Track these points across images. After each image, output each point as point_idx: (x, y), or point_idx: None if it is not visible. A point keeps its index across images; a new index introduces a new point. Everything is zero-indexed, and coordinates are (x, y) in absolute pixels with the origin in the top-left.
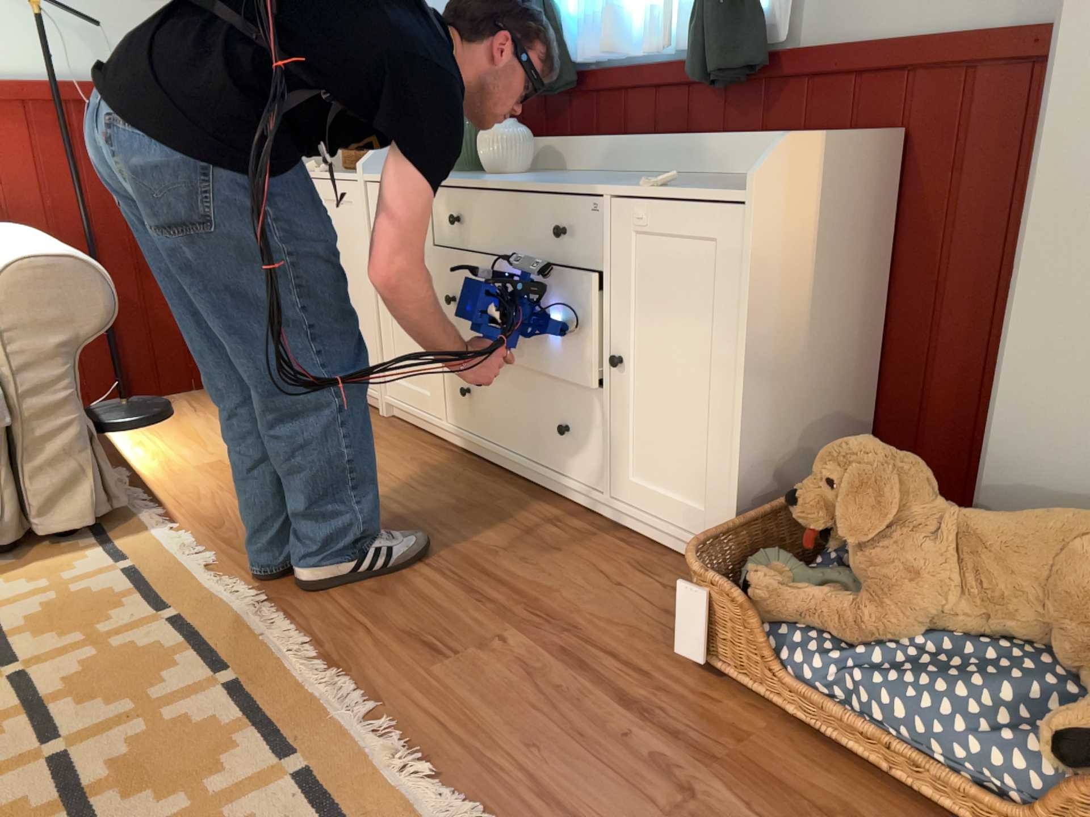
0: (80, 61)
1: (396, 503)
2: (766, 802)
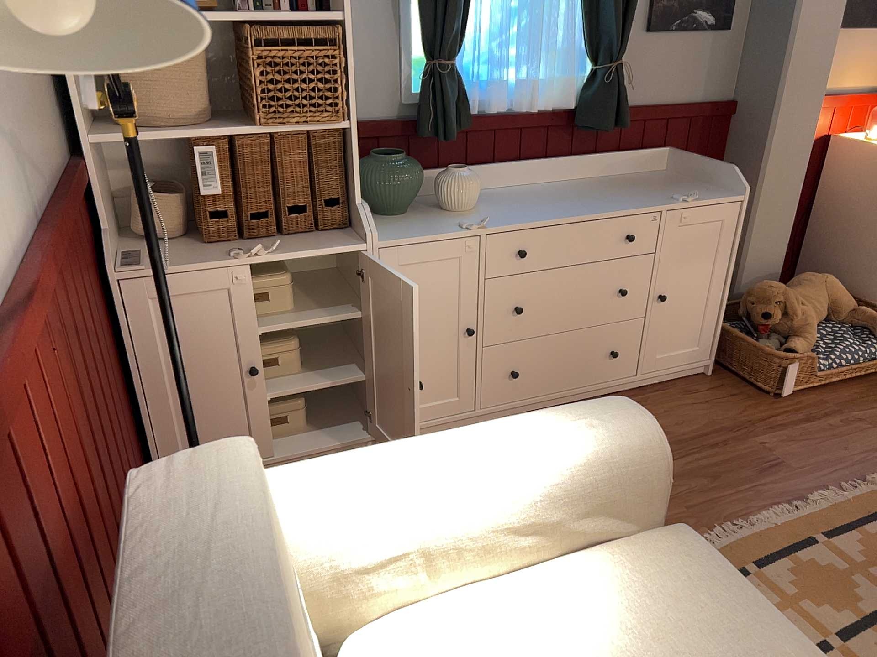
0: (14, 193)
1: None
2: (861, 407)
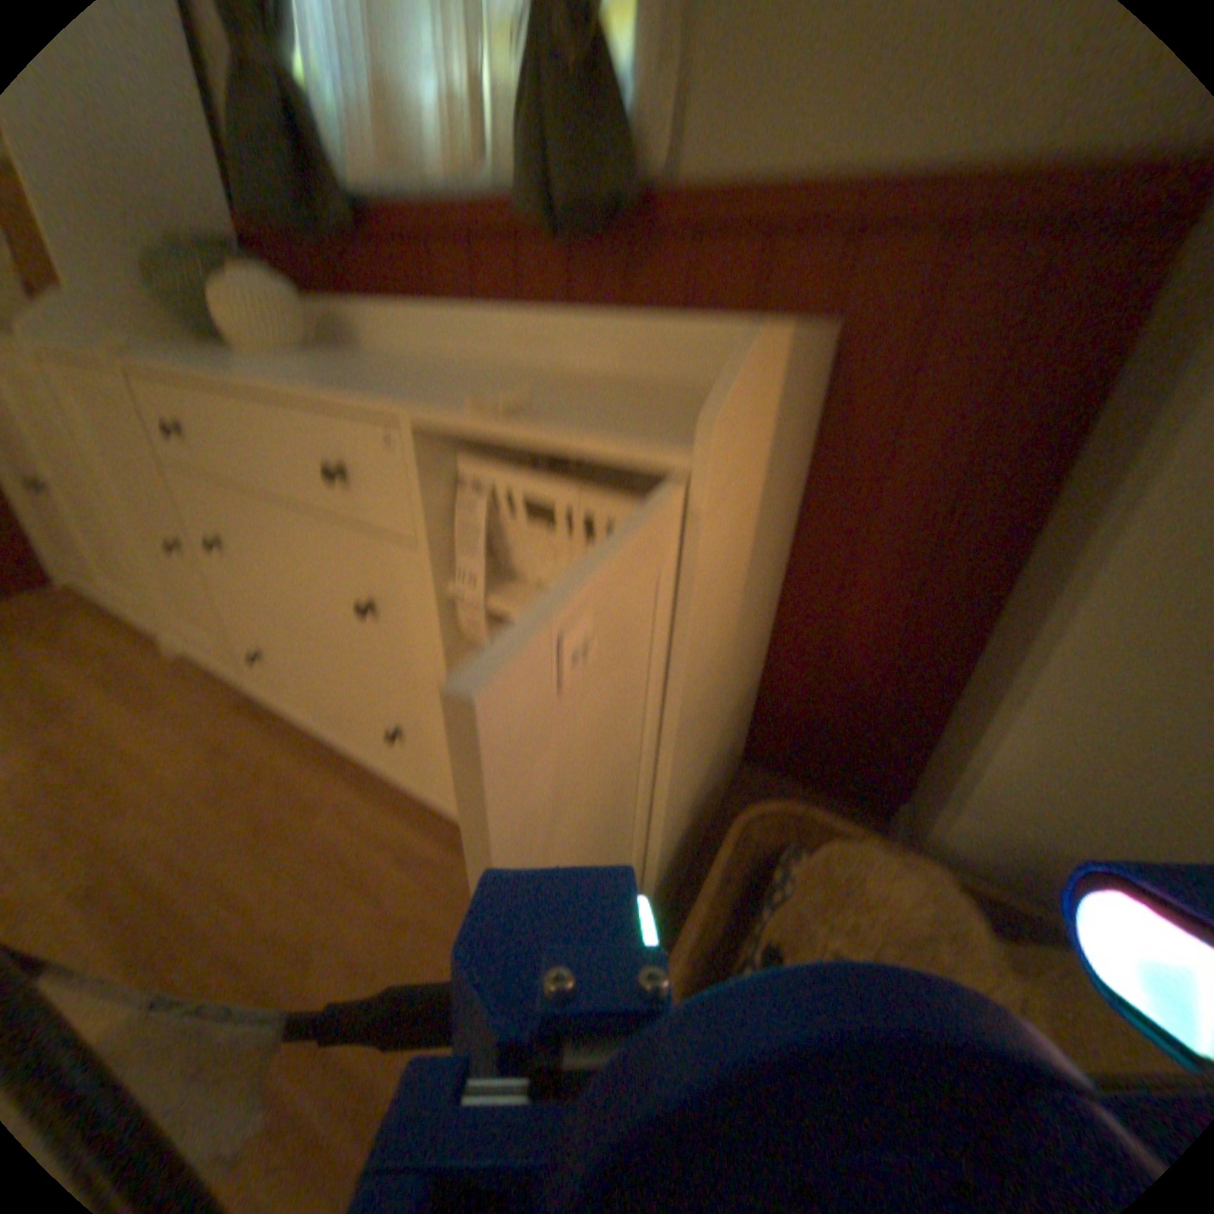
0: None
1: (162, 851)
2: None
